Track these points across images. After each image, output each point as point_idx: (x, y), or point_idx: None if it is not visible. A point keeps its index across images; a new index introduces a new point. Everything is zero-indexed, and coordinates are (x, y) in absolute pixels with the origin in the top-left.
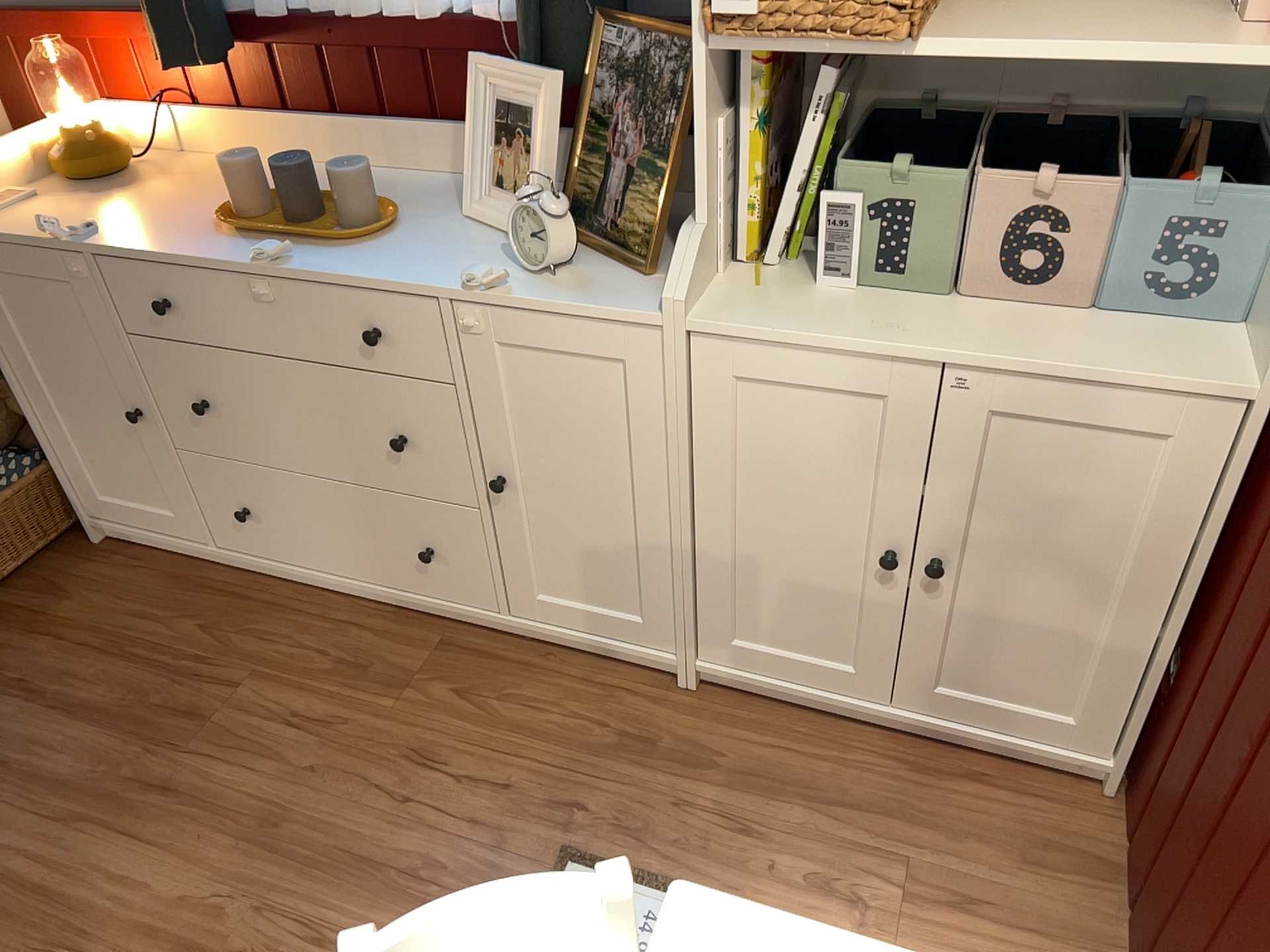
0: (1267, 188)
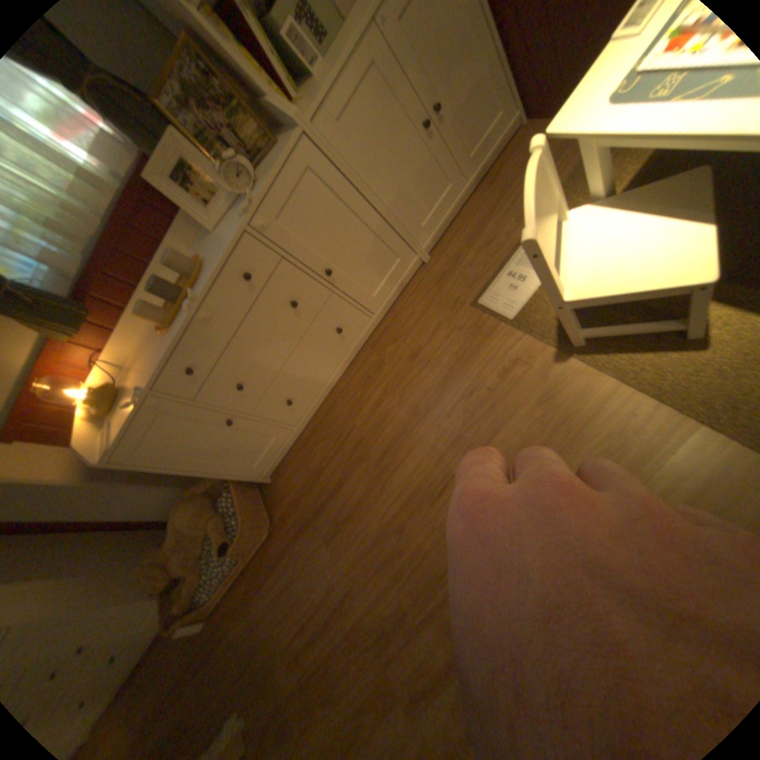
0: None
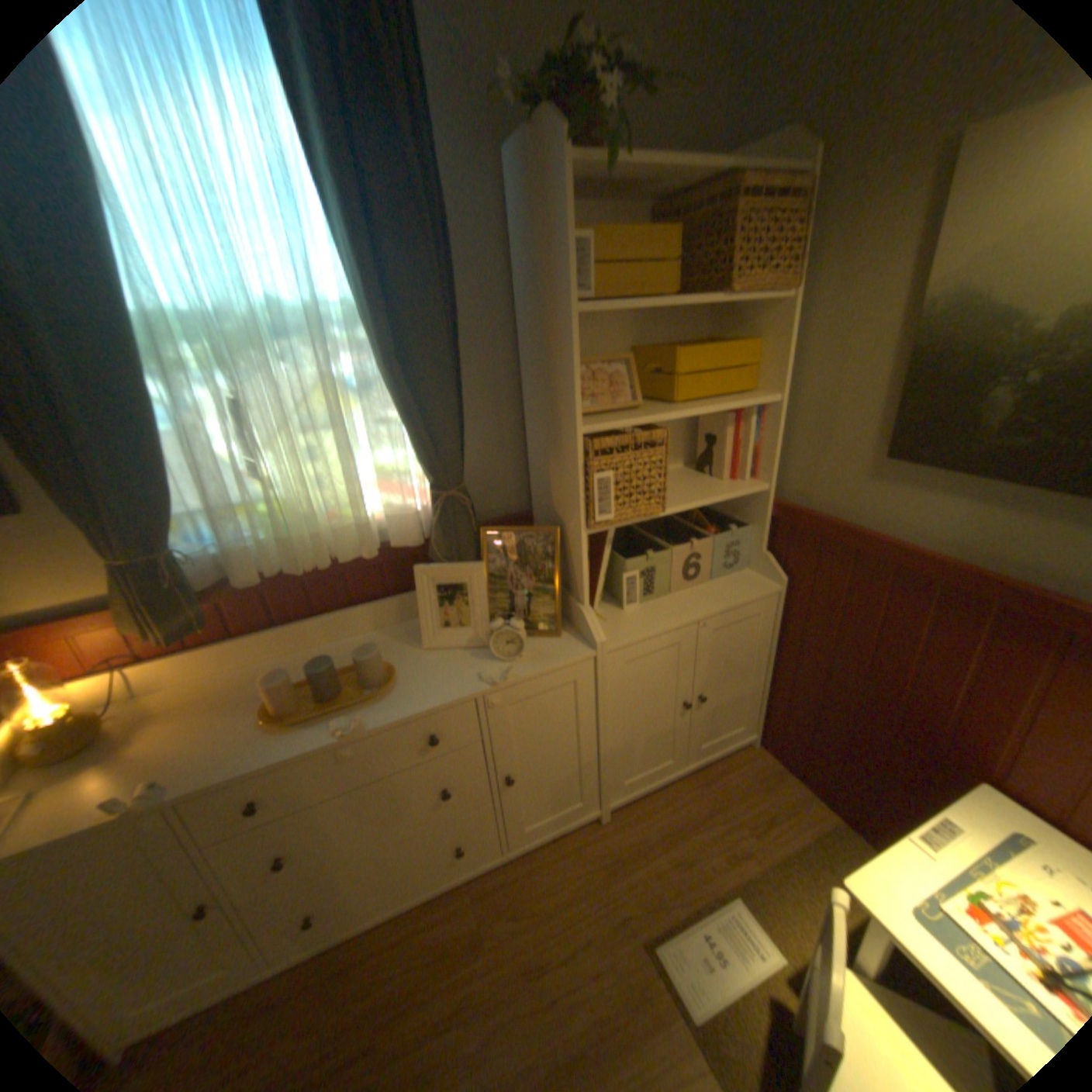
0: (743, 521)
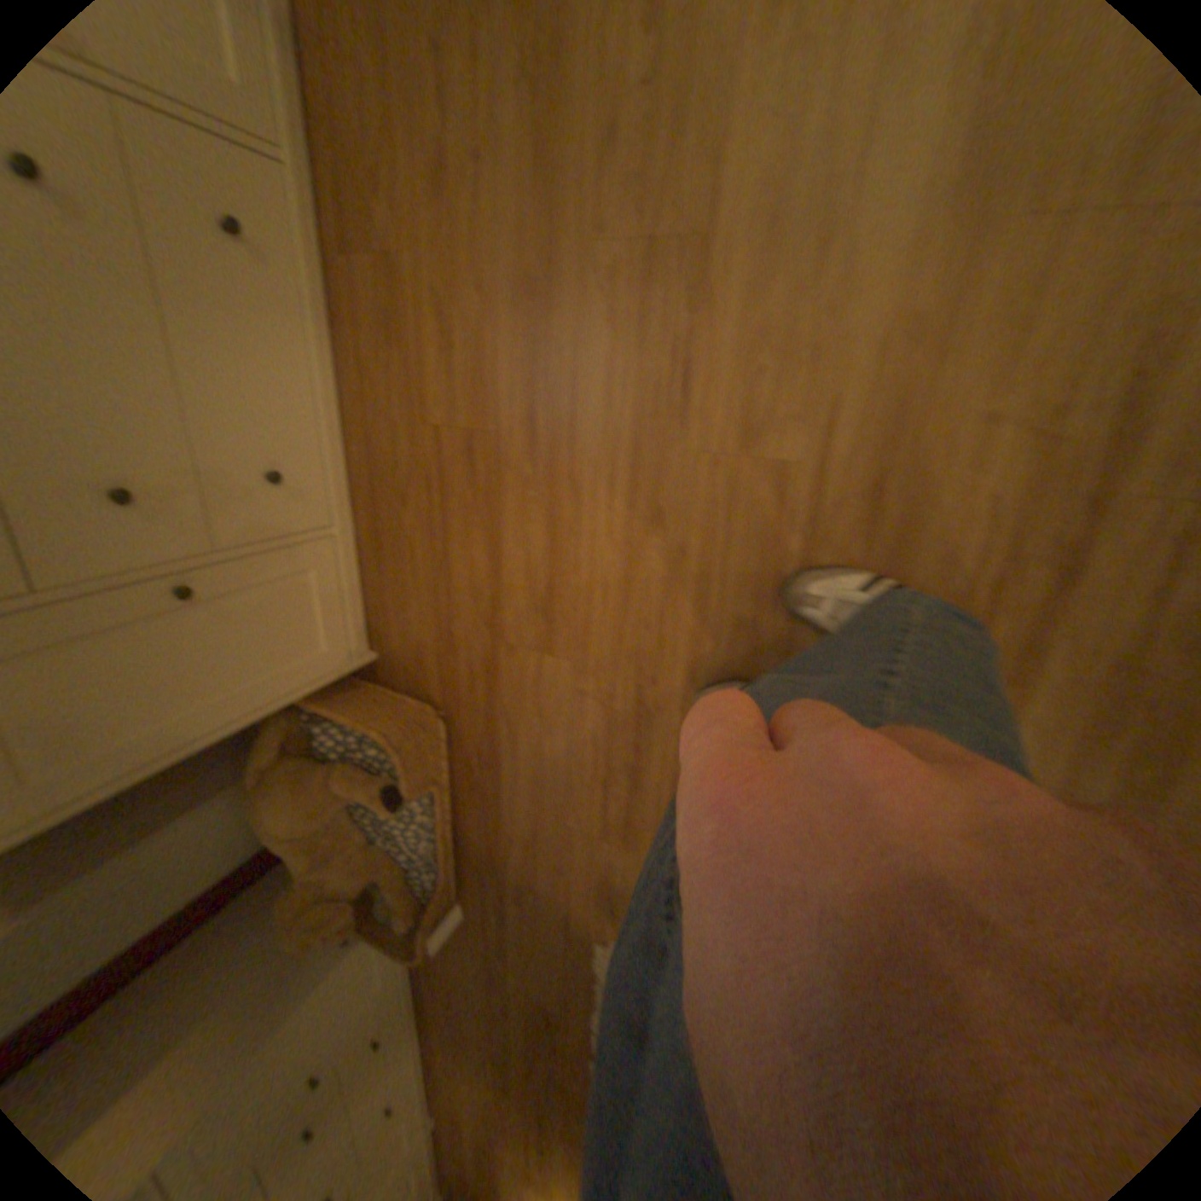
0: None
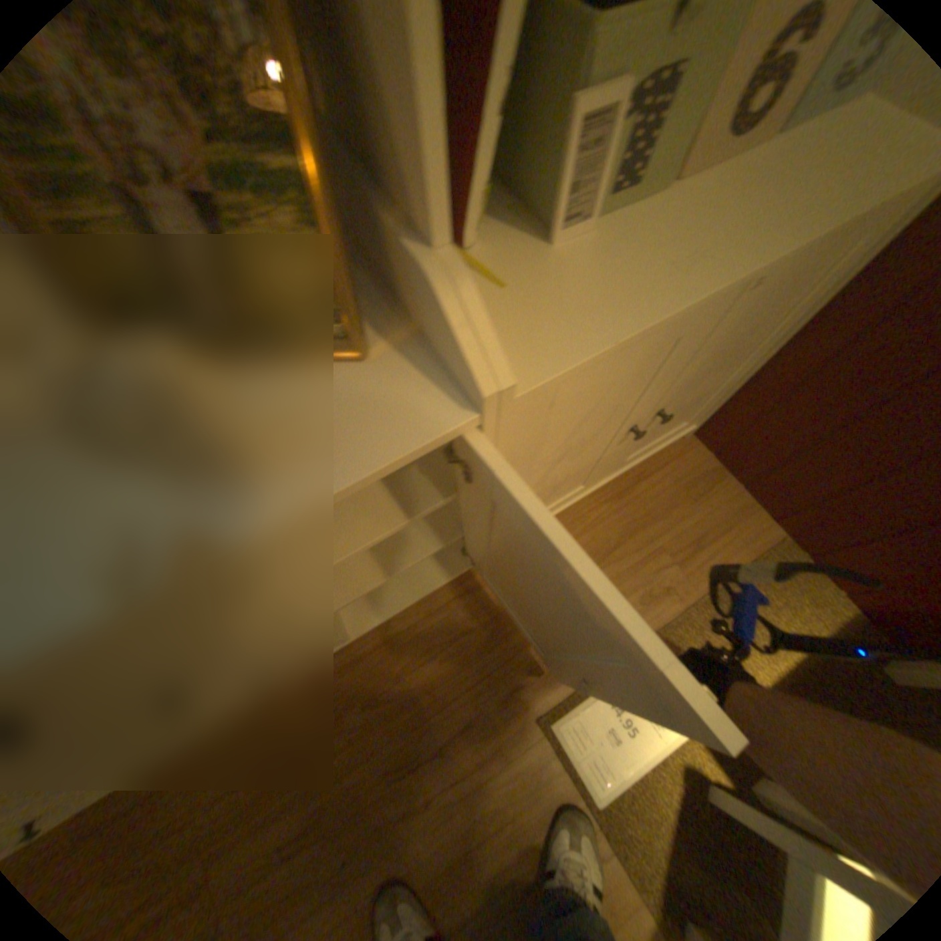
0: None
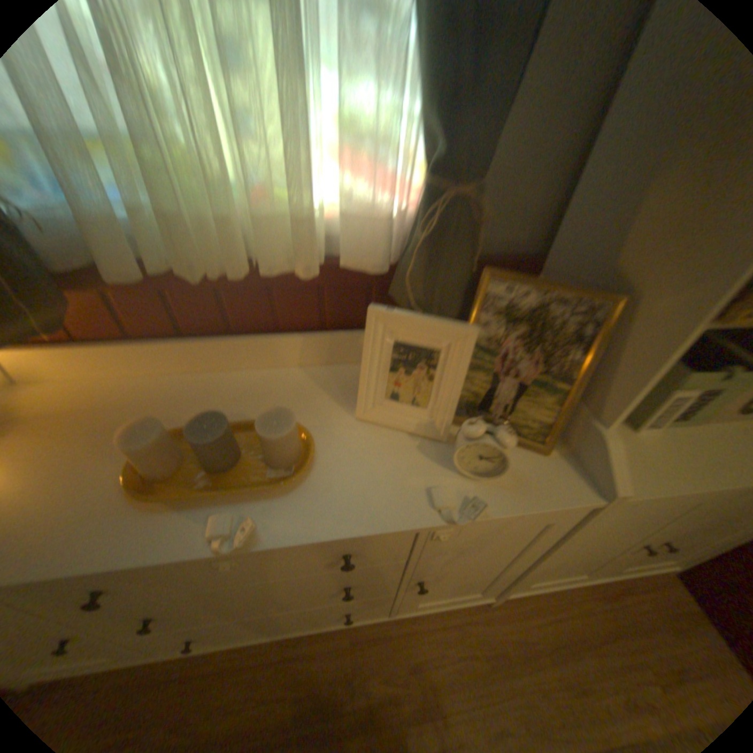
0: None
